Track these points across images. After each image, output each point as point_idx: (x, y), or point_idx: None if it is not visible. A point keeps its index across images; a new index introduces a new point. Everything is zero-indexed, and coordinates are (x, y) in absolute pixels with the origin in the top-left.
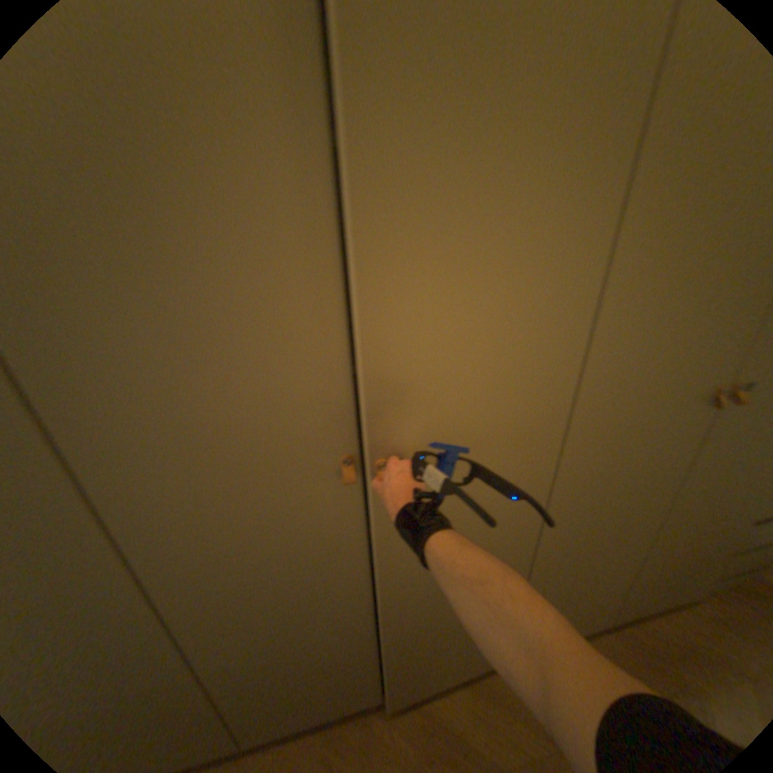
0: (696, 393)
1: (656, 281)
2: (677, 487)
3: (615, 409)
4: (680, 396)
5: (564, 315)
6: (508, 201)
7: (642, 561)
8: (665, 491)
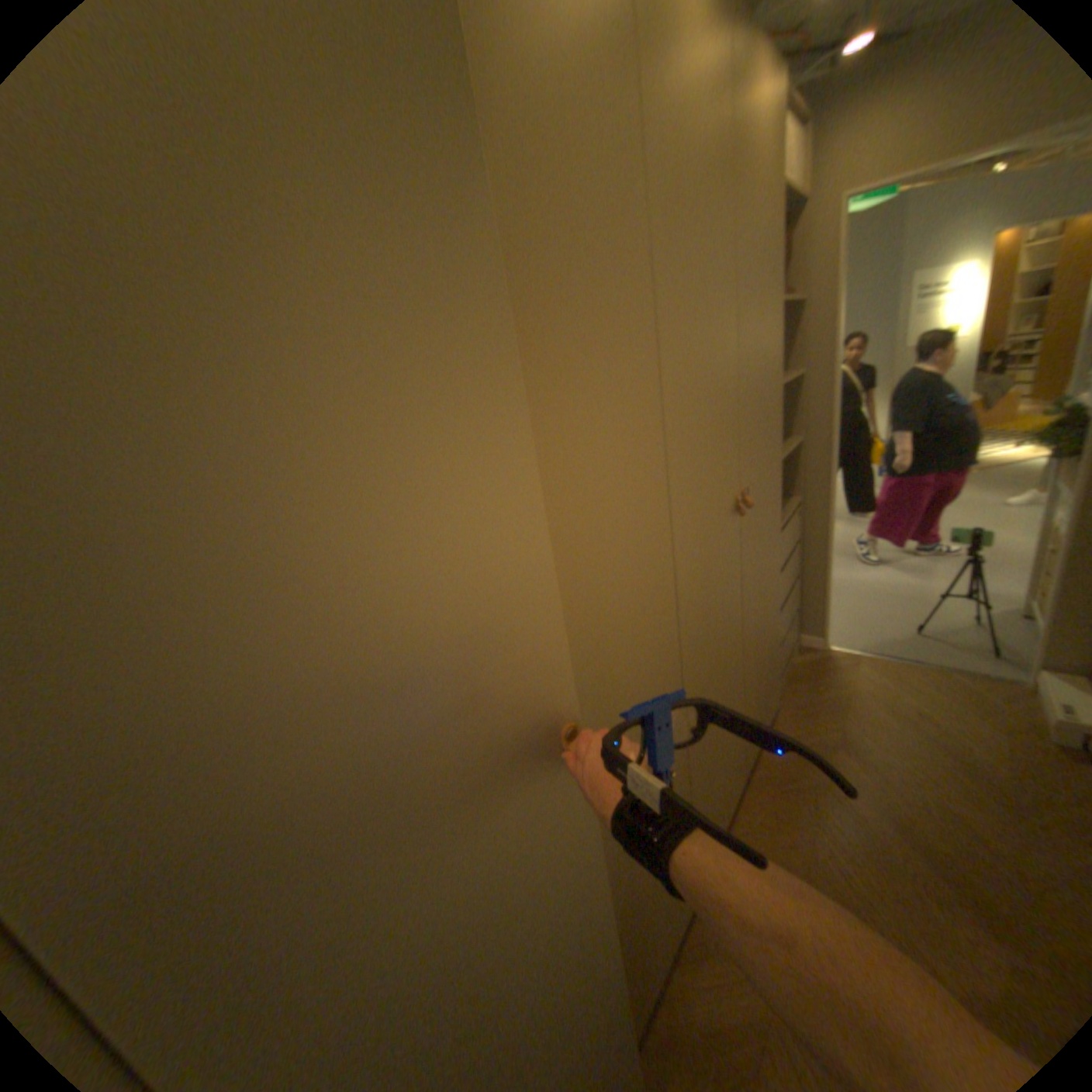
0: (727, 507)
1: (687, 415)
2: (740, 601)
3: (694, 540)
4: (721, 513)
5: (649, 459)
6: (595, 358)
7: (743, 690)
8: (736, 608)
